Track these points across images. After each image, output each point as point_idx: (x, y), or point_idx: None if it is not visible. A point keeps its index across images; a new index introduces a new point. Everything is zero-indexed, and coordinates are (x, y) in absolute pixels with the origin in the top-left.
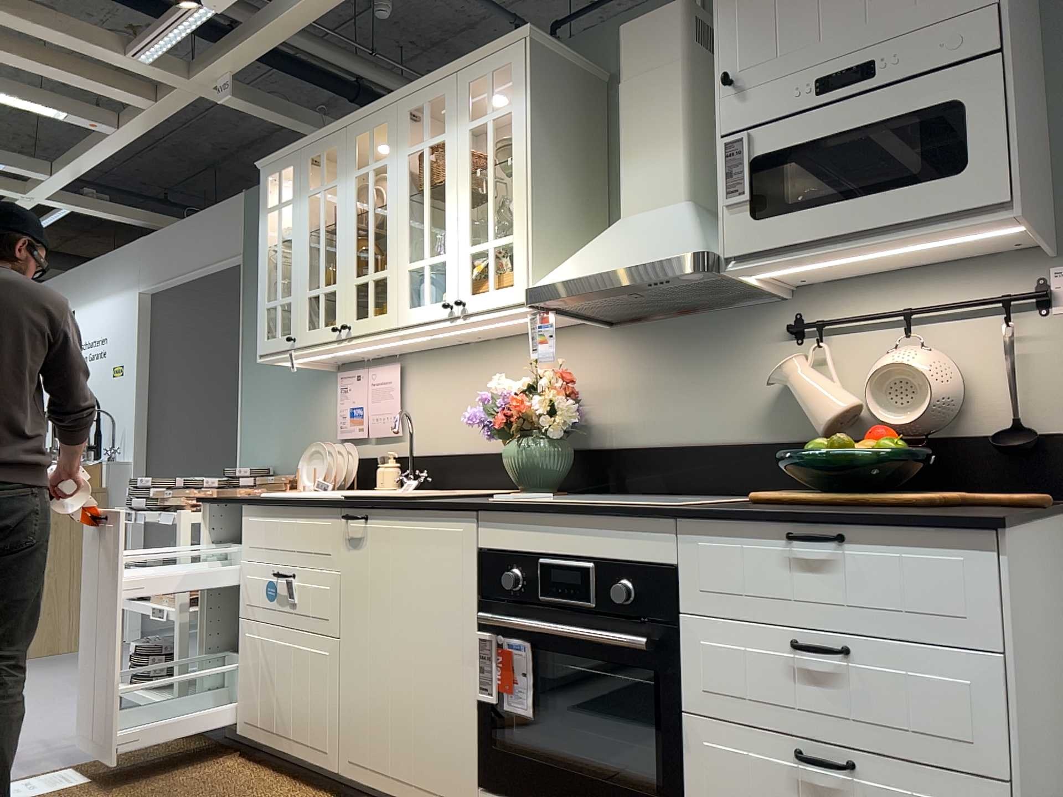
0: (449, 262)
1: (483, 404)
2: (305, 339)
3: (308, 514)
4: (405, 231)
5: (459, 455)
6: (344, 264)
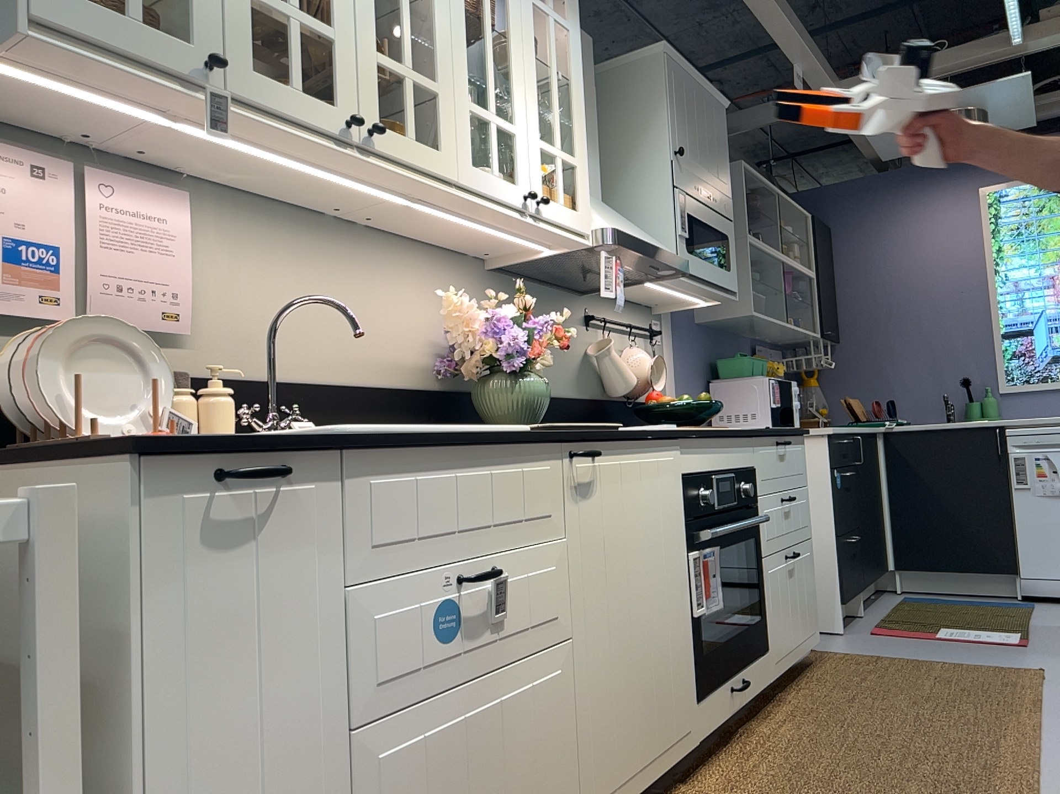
0: (521, 141)
1: (484, 323)
2: (248, 85)
3: (511, 456)
4: (464, 52)
5: (319, 384)
6: (352, 8)
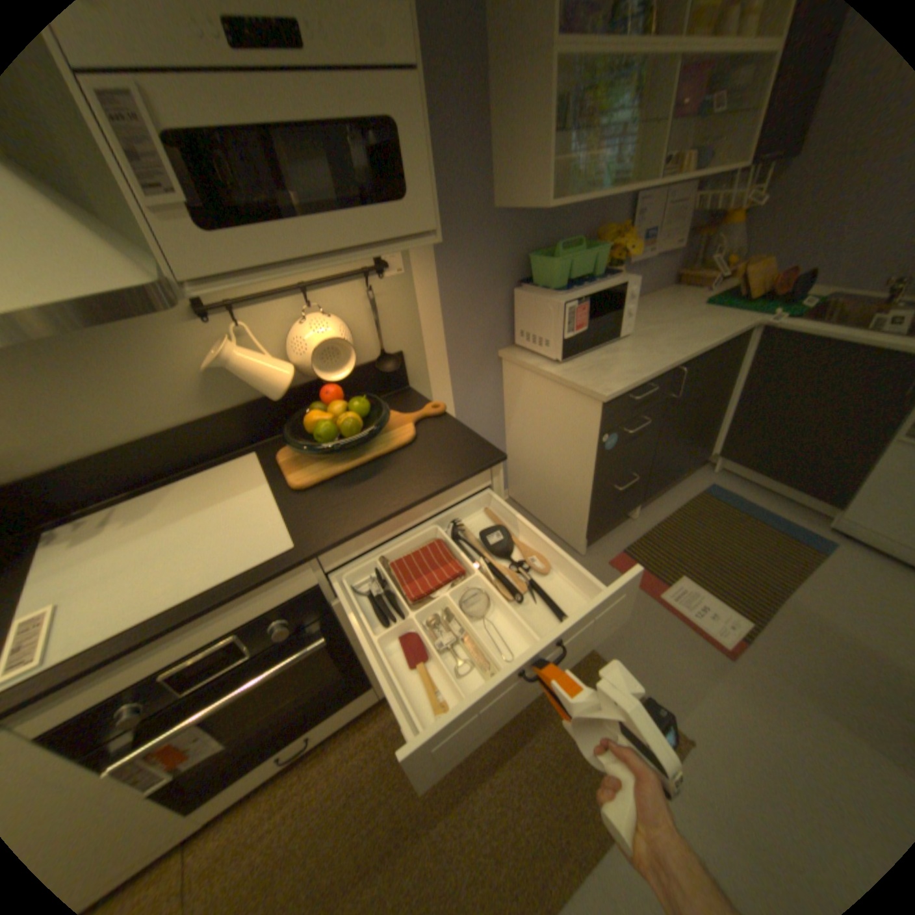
0: None
1: None
2: None
3: None
4: None
5: None
6: None
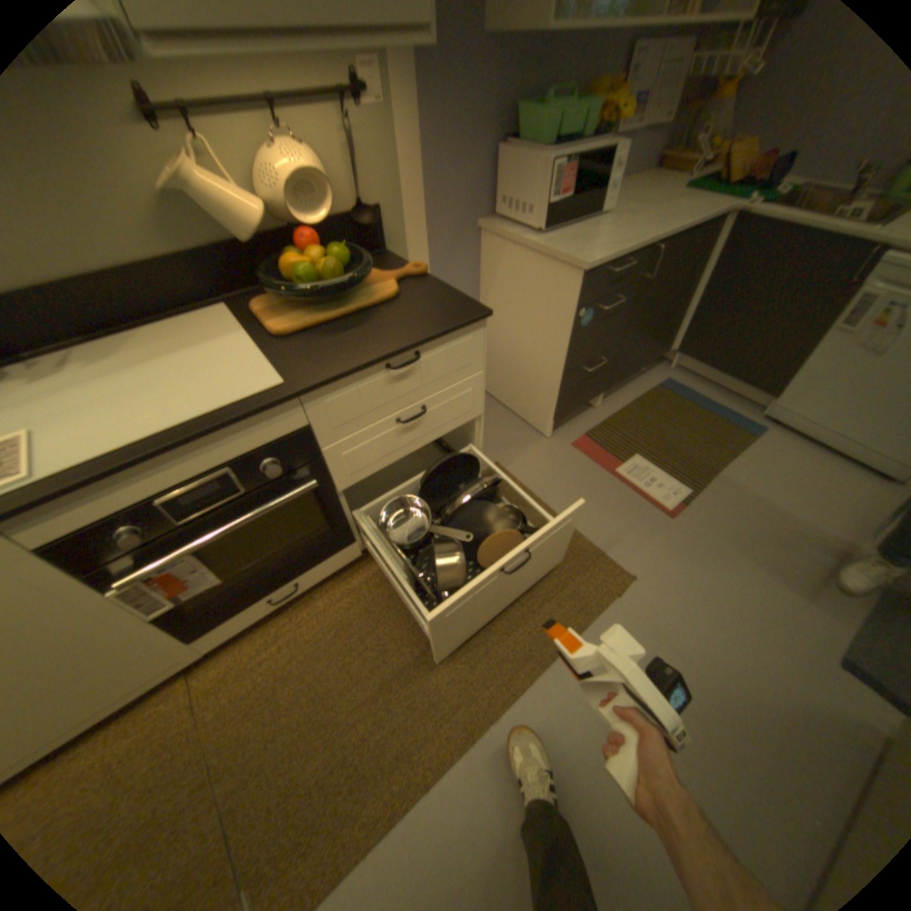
0: None
1: None
2: None
3: None
4: None
5: None
6: None
